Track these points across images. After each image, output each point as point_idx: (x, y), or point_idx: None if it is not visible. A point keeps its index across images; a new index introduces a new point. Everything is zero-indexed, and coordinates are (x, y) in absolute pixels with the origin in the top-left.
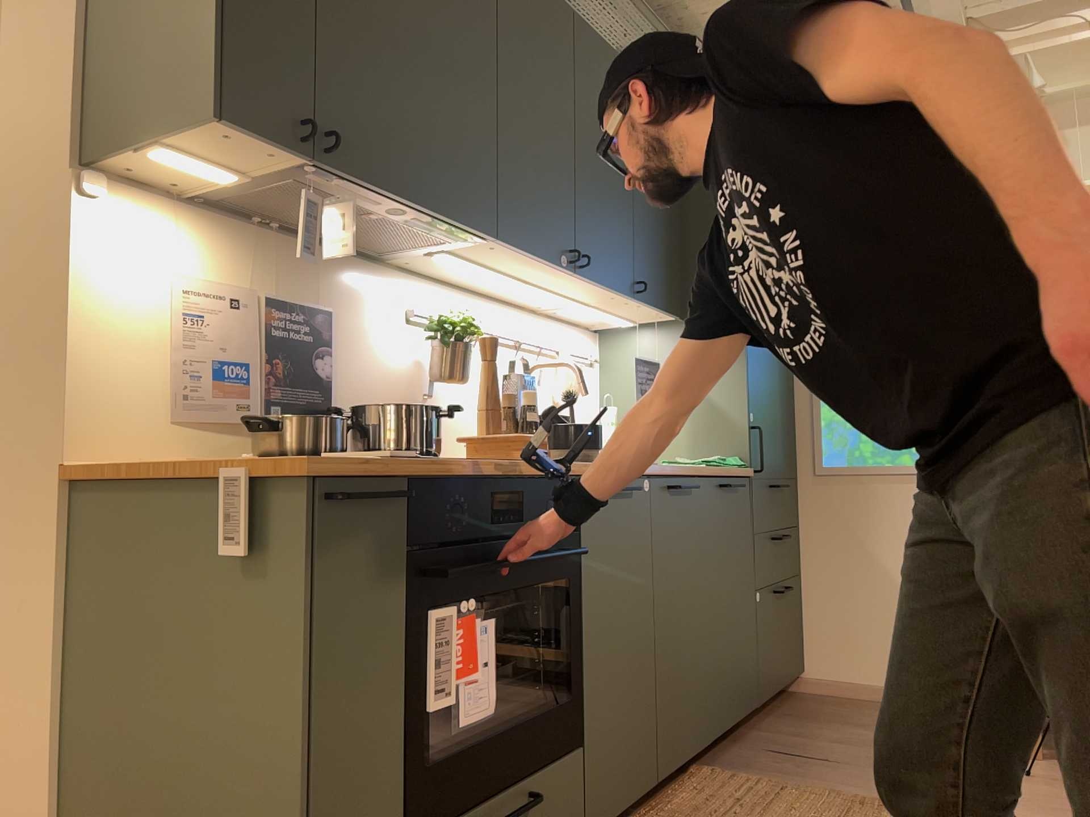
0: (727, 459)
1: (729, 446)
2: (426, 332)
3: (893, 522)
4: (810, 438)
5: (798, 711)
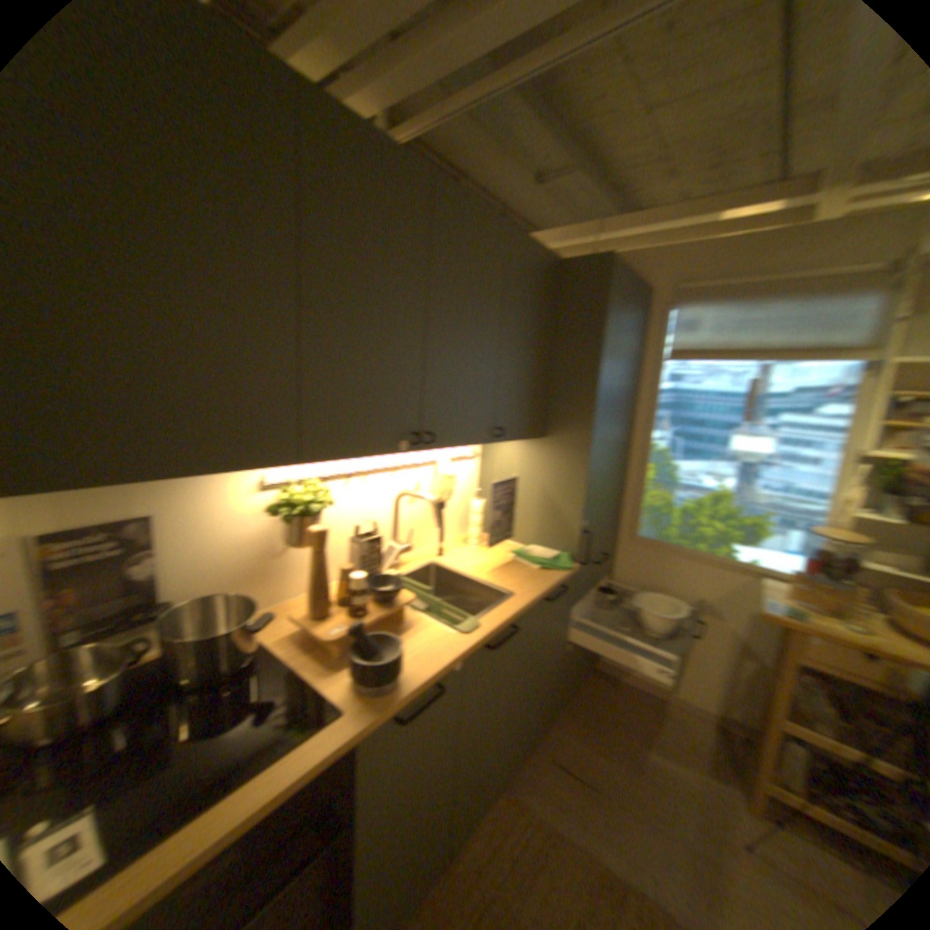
0: (559, 556)
1: (563, 543)
2: (274, 509)
3: (682, 587)
4: (632, 513)
5: (589, 701)
